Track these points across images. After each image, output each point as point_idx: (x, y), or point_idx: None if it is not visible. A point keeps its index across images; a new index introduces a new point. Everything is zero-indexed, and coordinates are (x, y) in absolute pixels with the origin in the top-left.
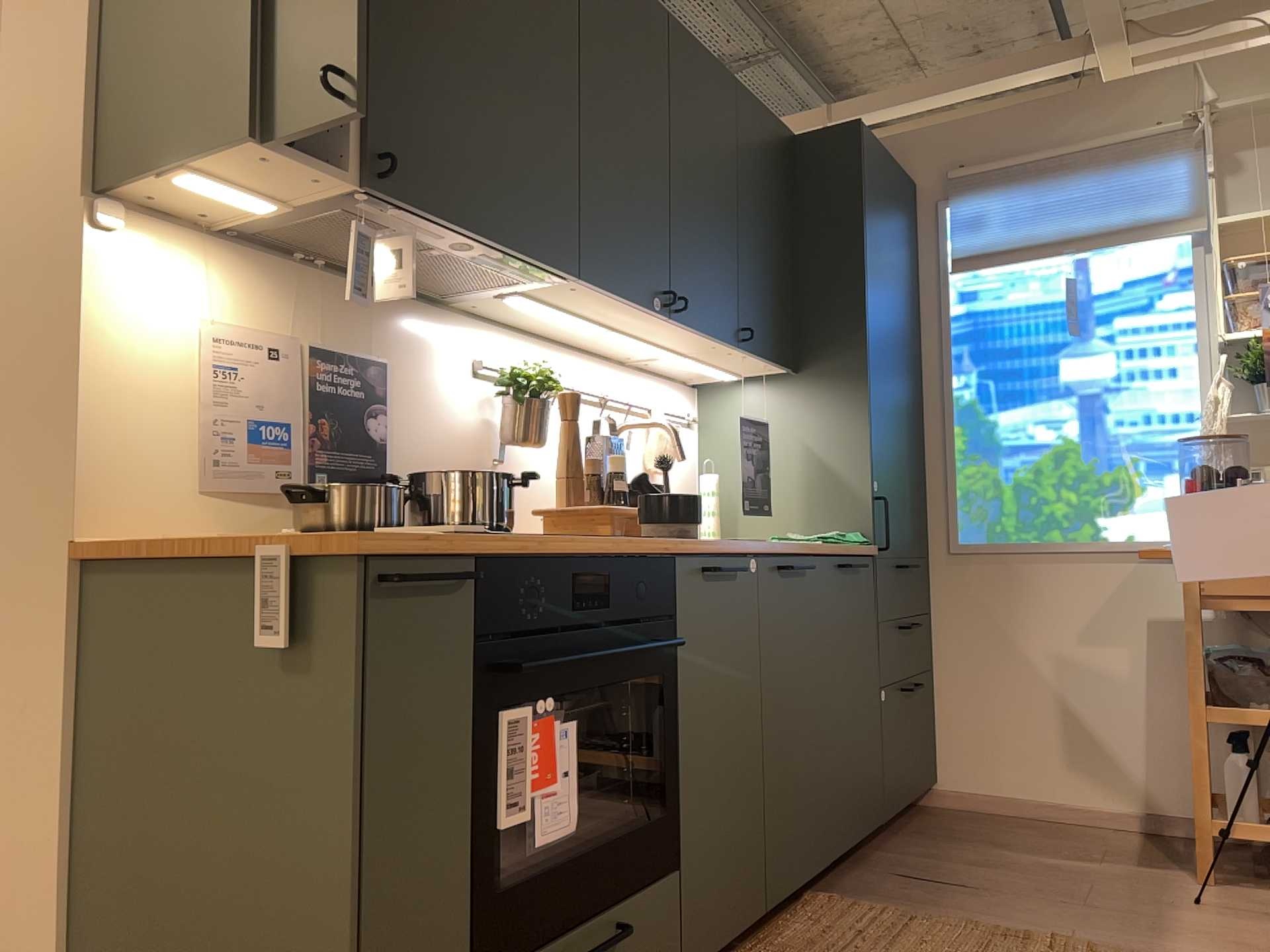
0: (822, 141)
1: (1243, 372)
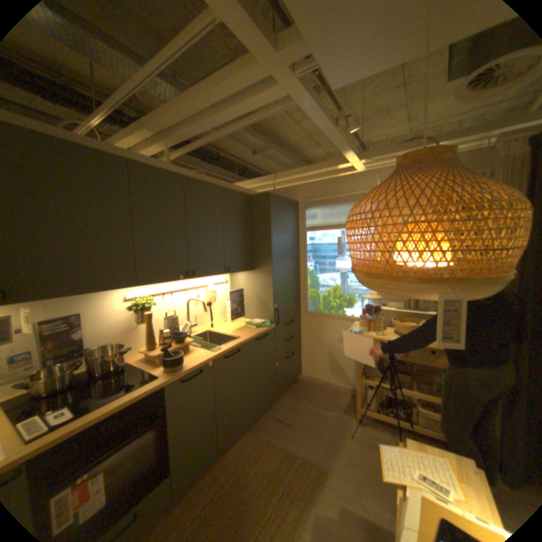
0: (259, 198)
1: None
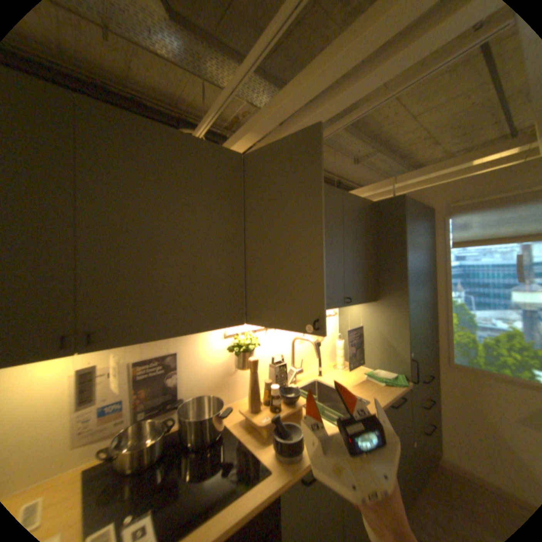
0: (387, 203)
1: None
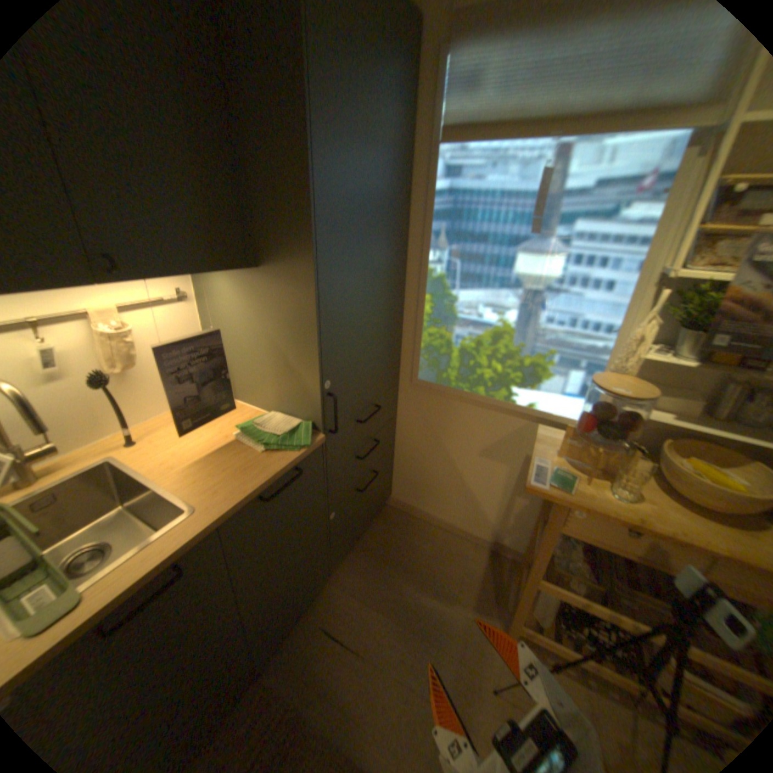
0: None
1: (680, 308)
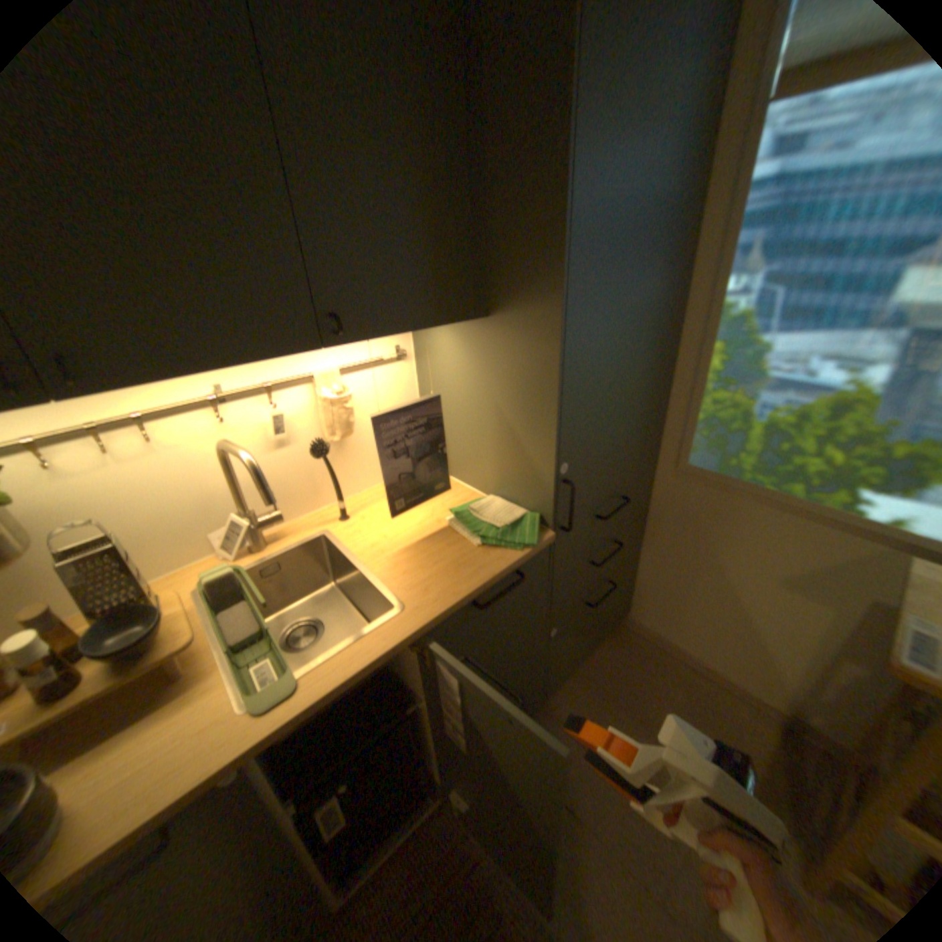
0: None
1: None
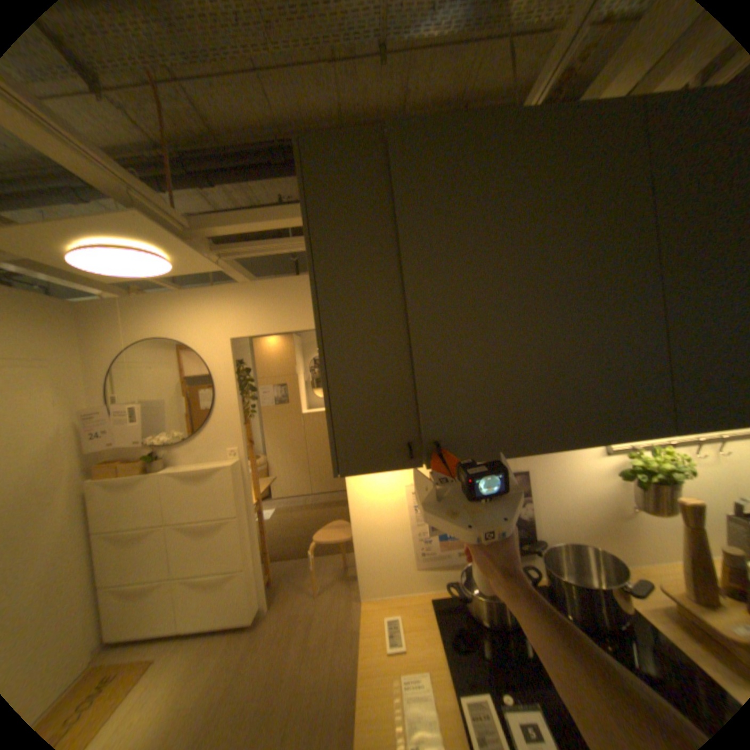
0: None
1: None
